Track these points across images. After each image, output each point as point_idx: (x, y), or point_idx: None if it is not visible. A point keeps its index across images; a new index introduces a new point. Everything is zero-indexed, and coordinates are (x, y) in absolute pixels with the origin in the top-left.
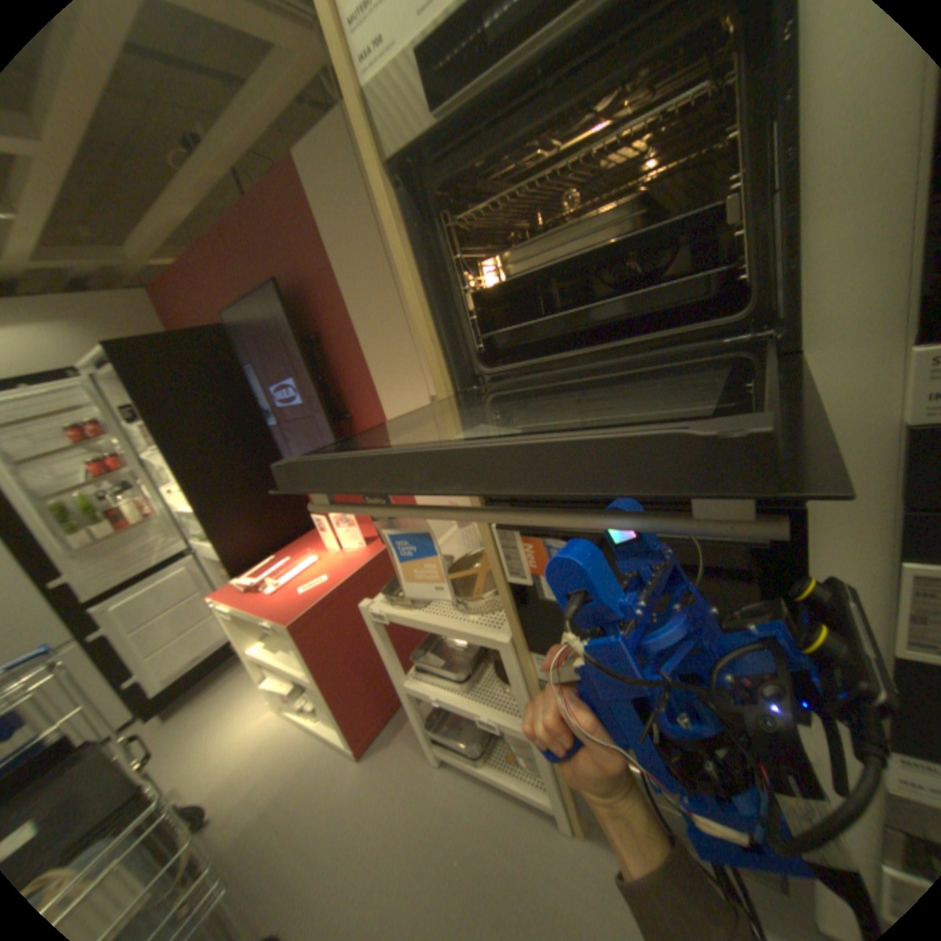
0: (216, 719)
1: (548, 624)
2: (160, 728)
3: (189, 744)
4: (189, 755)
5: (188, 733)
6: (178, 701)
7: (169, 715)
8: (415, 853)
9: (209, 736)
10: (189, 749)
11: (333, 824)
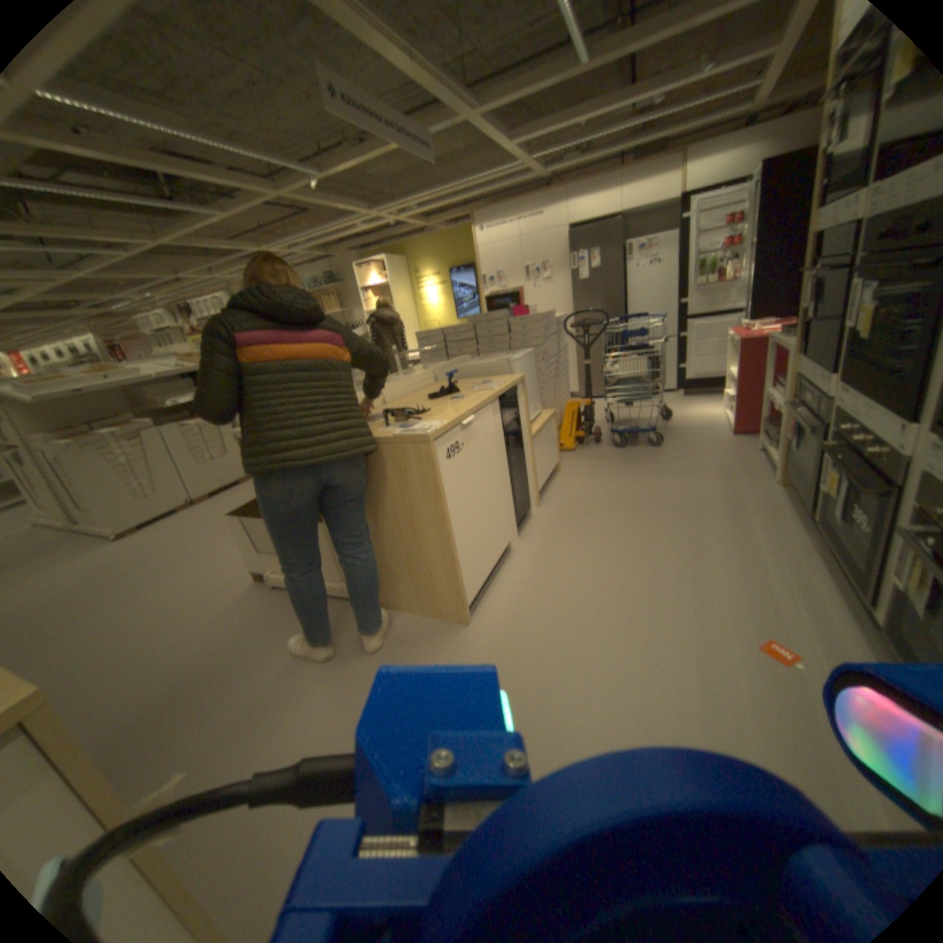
0: (702, 402)
1: (818, 341)
2: (681, 395)
3: (685, 403)
4: (682, 405)
5: (688, 401)
6: (695, 392)
7: (688, 394)
8: (720, 455)
9: (694, 404)
10: (684, 404)
11: (705, 439)
